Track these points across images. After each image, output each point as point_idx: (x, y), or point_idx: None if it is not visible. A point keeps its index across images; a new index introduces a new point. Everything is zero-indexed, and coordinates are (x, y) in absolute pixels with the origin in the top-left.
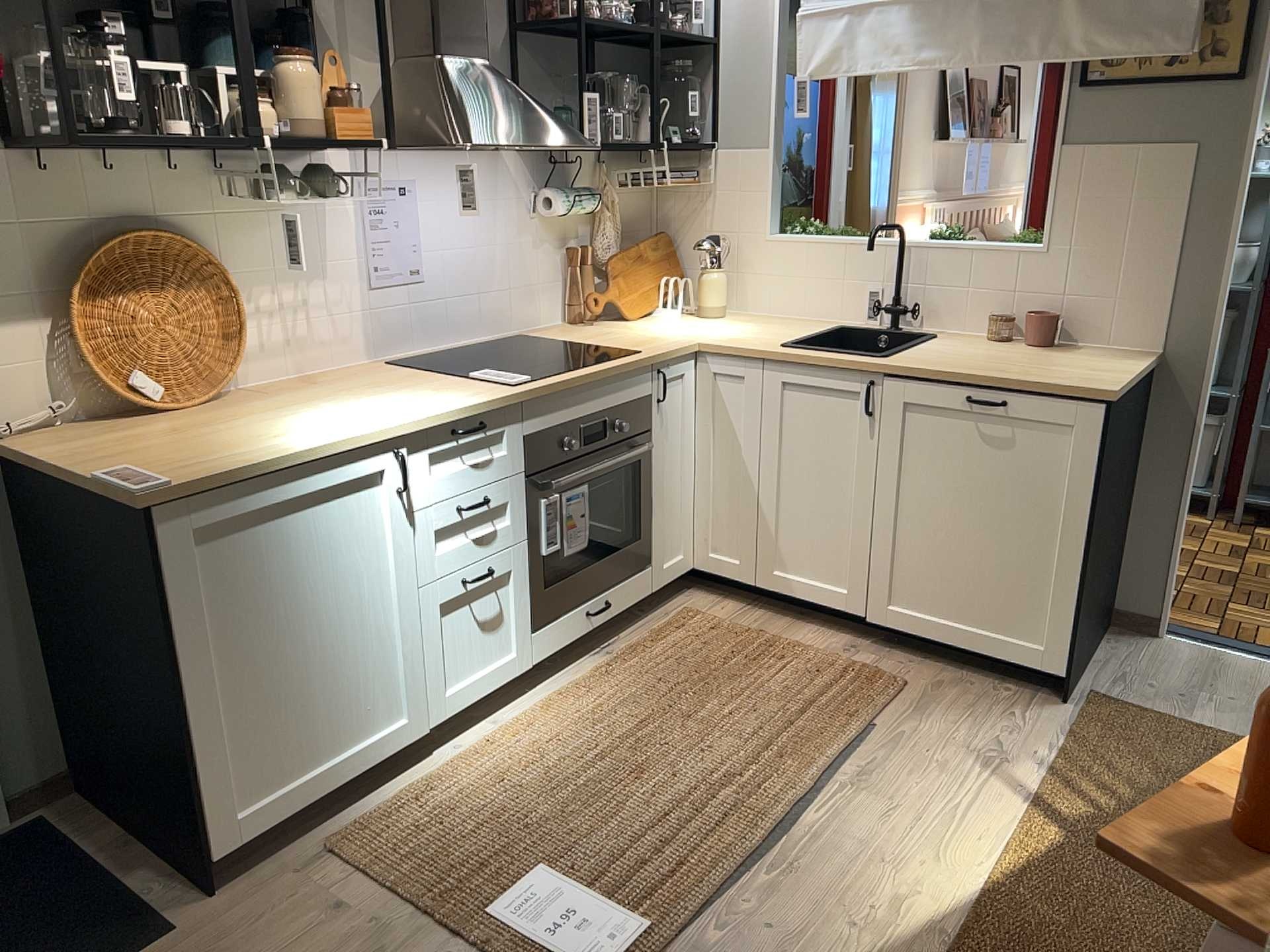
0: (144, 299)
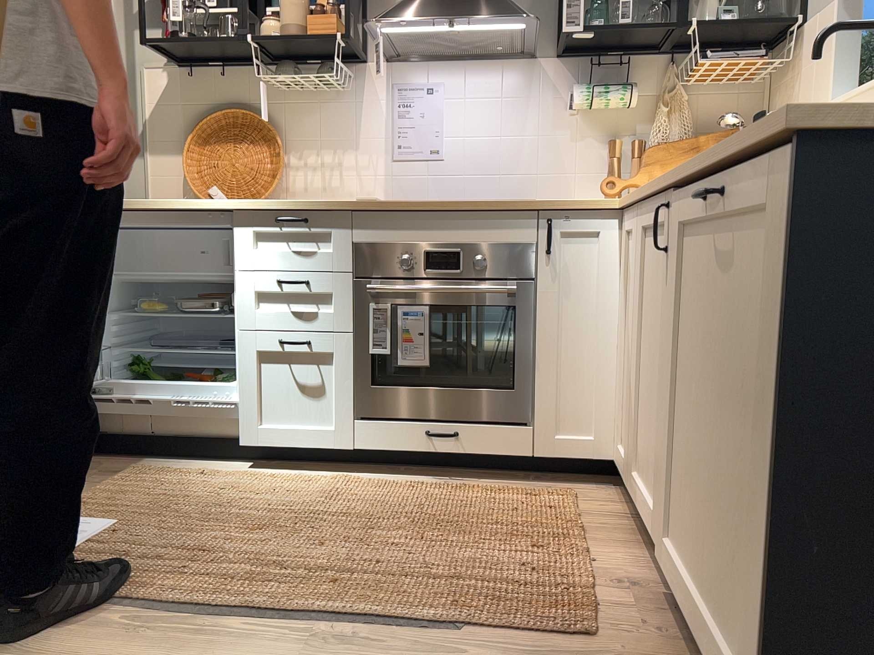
0: (226, 147)
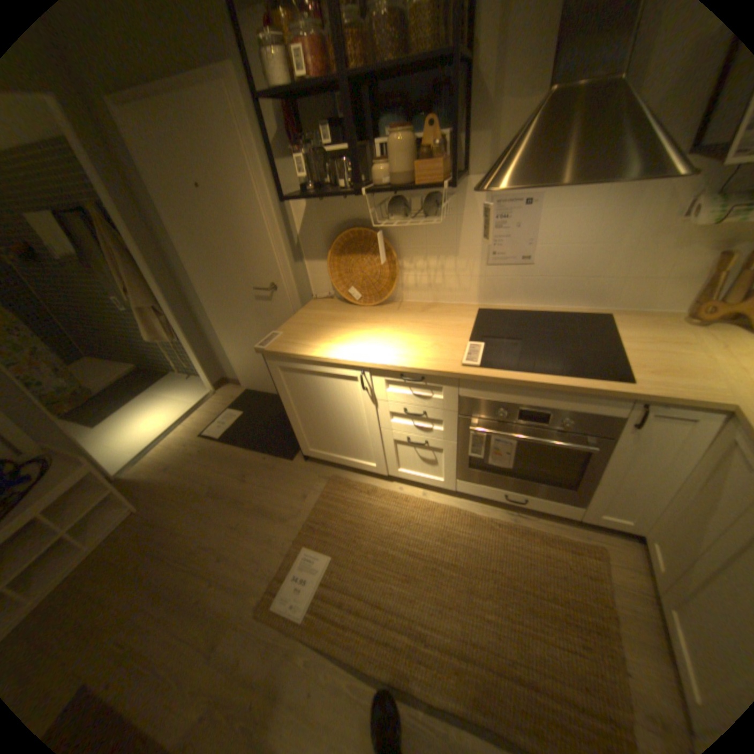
0: (356, 256)
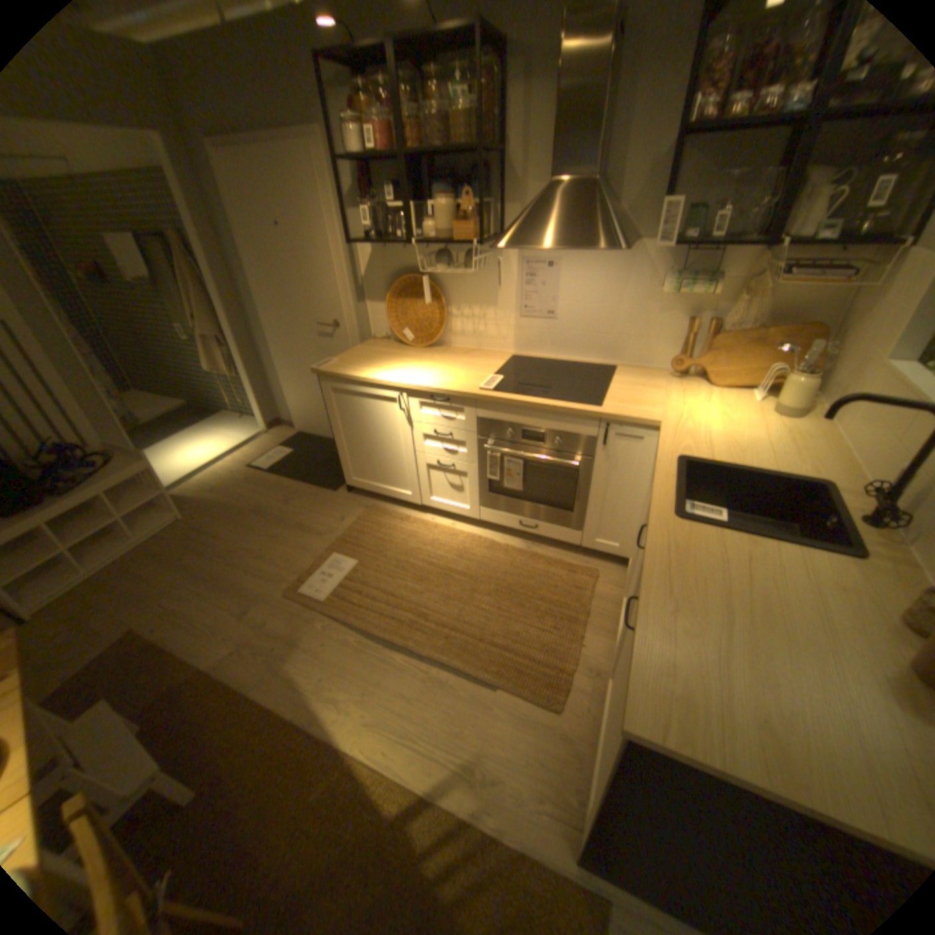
0: (412, 301)
